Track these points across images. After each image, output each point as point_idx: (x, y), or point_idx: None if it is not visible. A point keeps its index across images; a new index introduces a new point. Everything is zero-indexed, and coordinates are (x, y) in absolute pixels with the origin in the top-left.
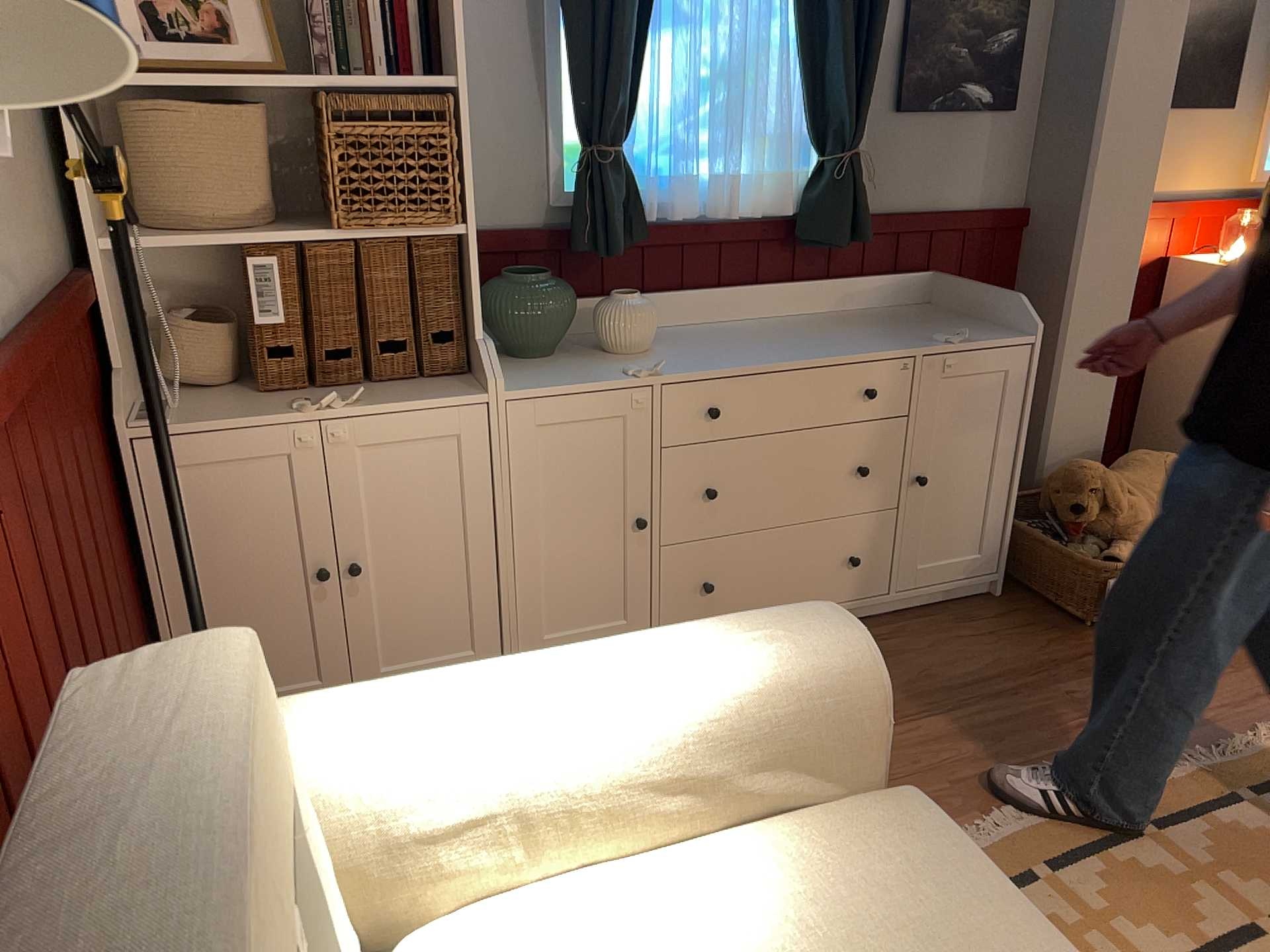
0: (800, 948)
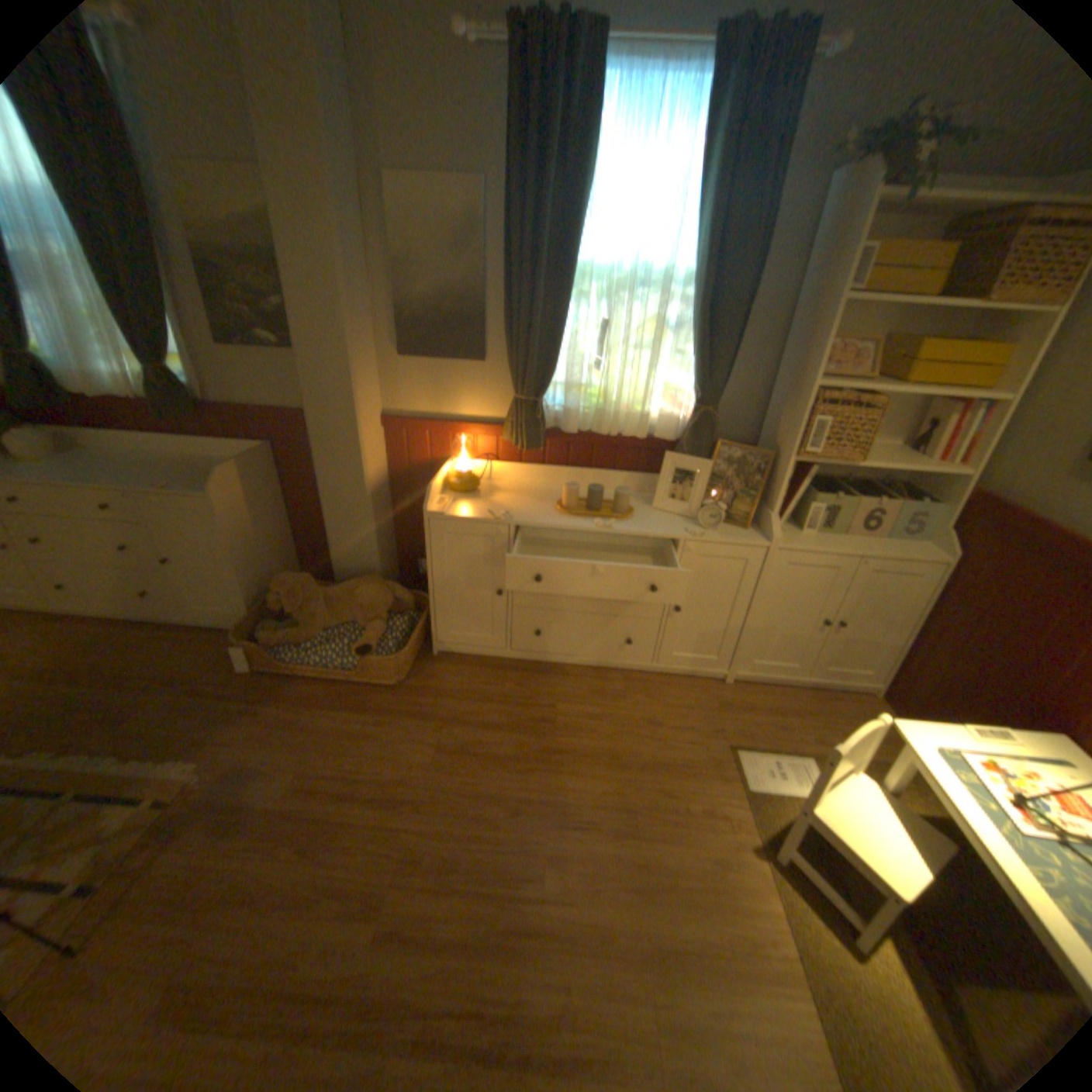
0: None
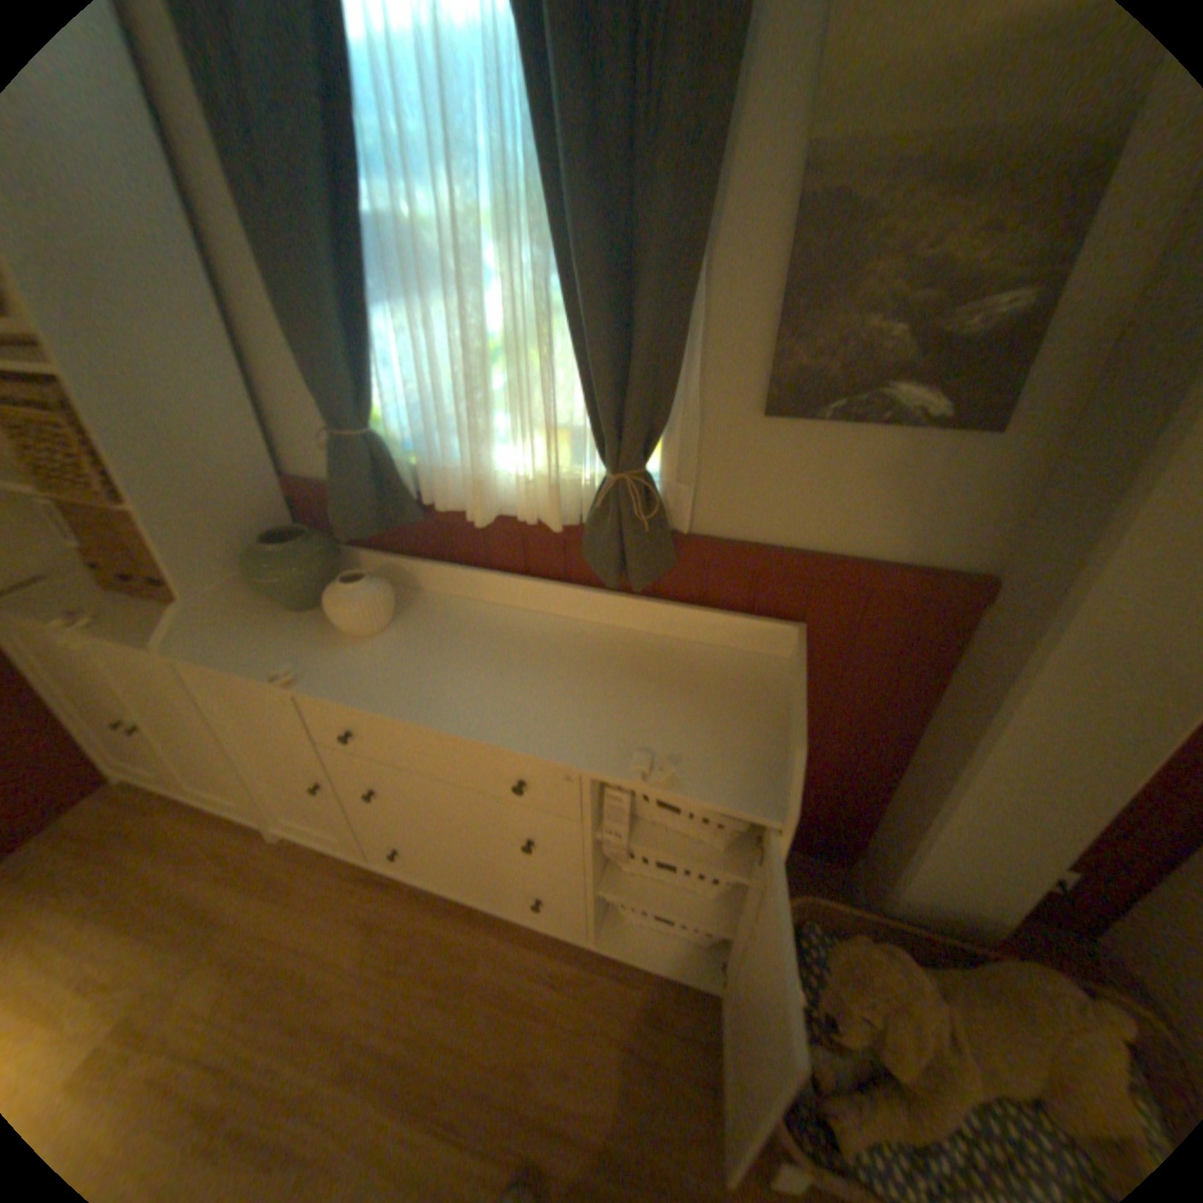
0: None
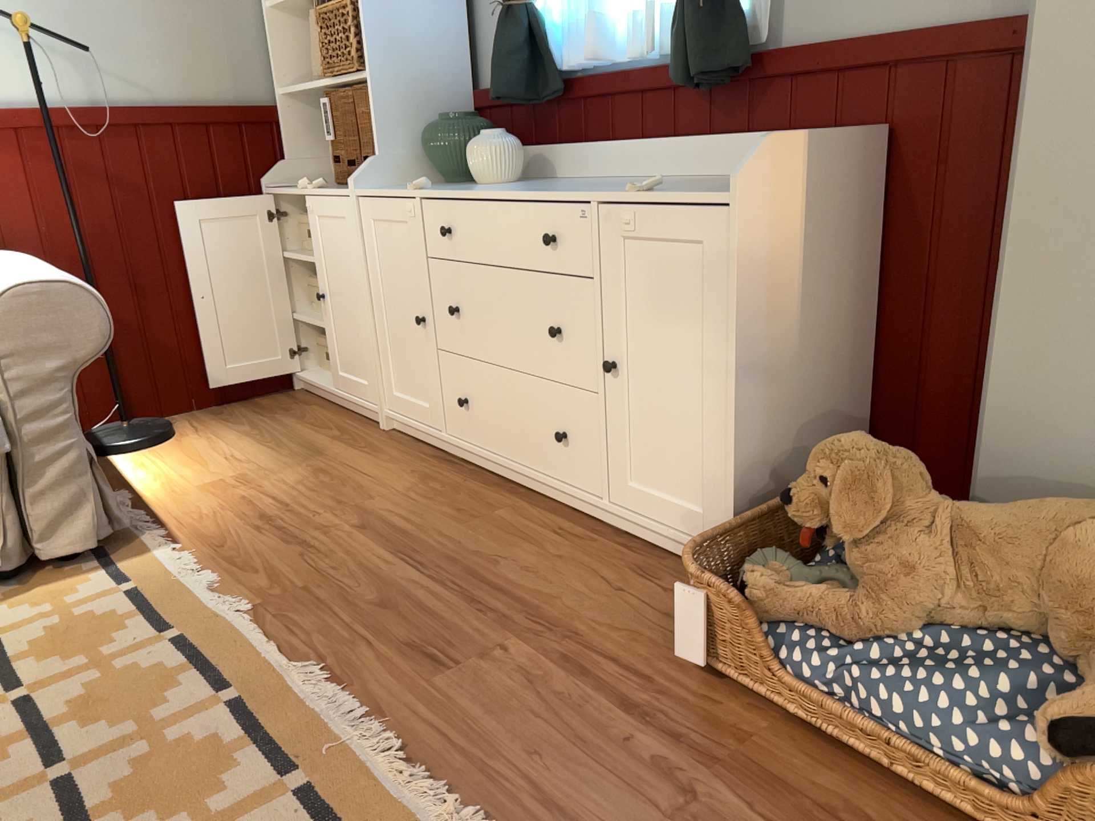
0: None
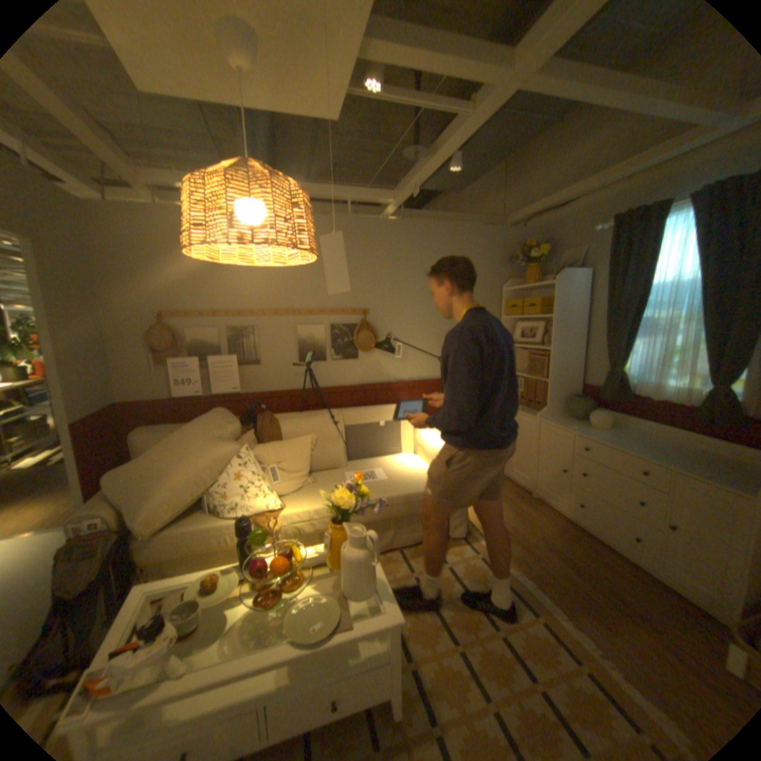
0: (409, 474)
